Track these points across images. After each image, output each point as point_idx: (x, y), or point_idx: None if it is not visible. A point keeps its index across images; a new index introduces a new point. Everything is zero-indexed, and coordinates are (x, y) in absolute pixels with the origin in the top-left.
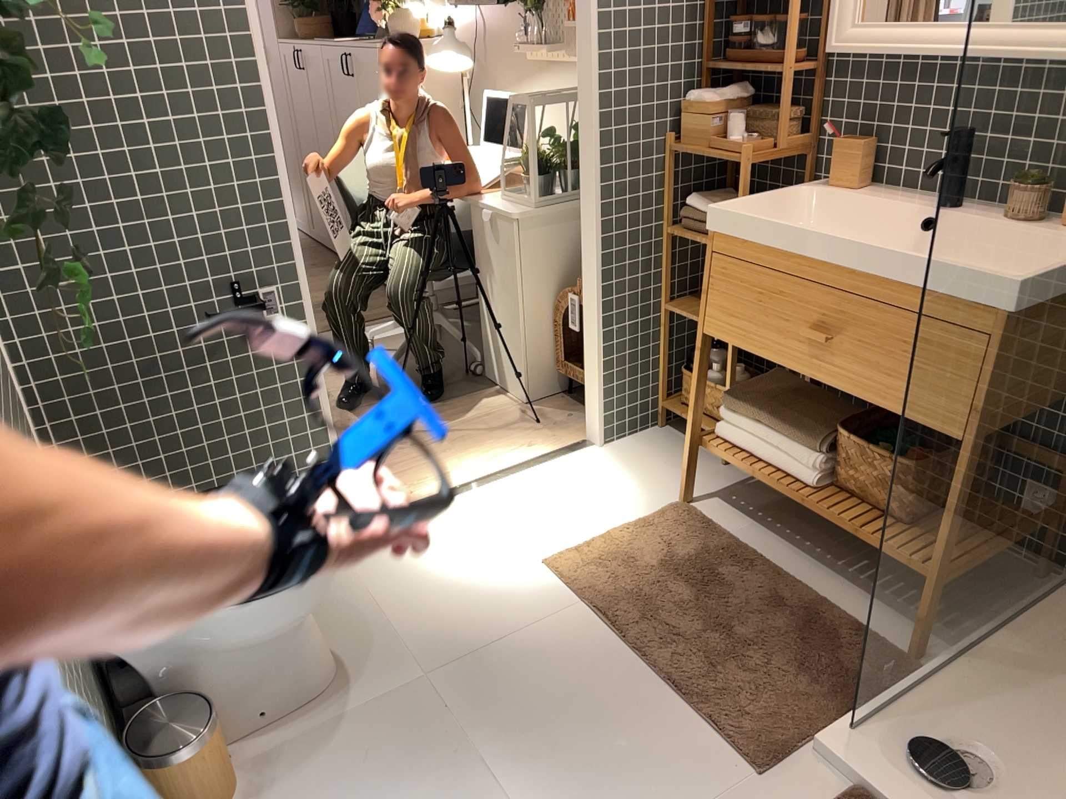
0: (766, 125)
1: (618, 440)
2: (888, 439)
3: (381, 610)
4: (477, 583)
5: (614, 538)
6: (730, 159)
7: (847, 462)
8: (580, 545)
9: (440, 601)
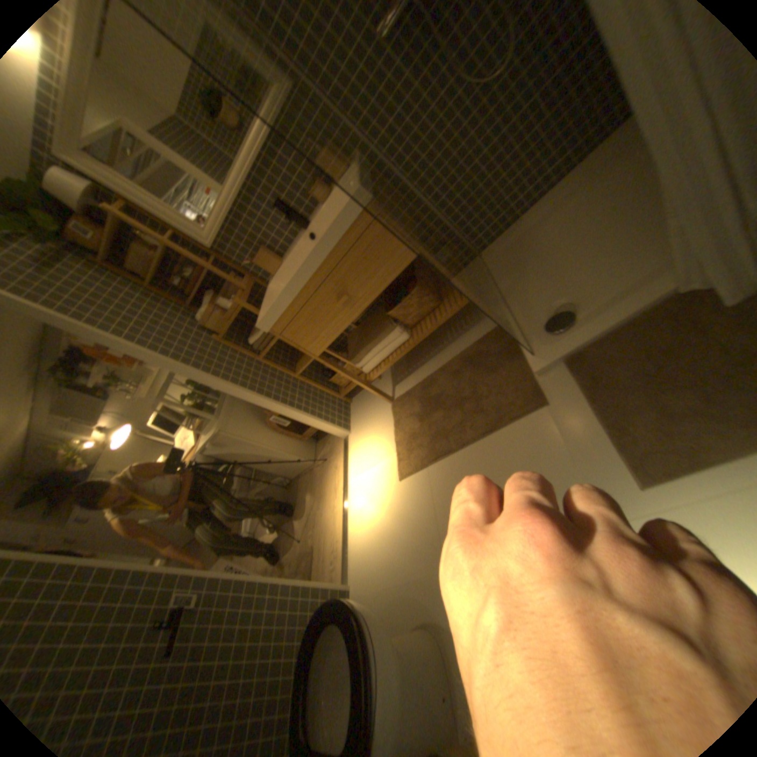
0: (227, 291)
1: (348, 424)
2: (397, 298)
3: (397, 586)
4: (399, 522)
5: (397, 440)
6: (235, 312)
7: (401, 320)
8: (395, 459)
9: (403, 547)
